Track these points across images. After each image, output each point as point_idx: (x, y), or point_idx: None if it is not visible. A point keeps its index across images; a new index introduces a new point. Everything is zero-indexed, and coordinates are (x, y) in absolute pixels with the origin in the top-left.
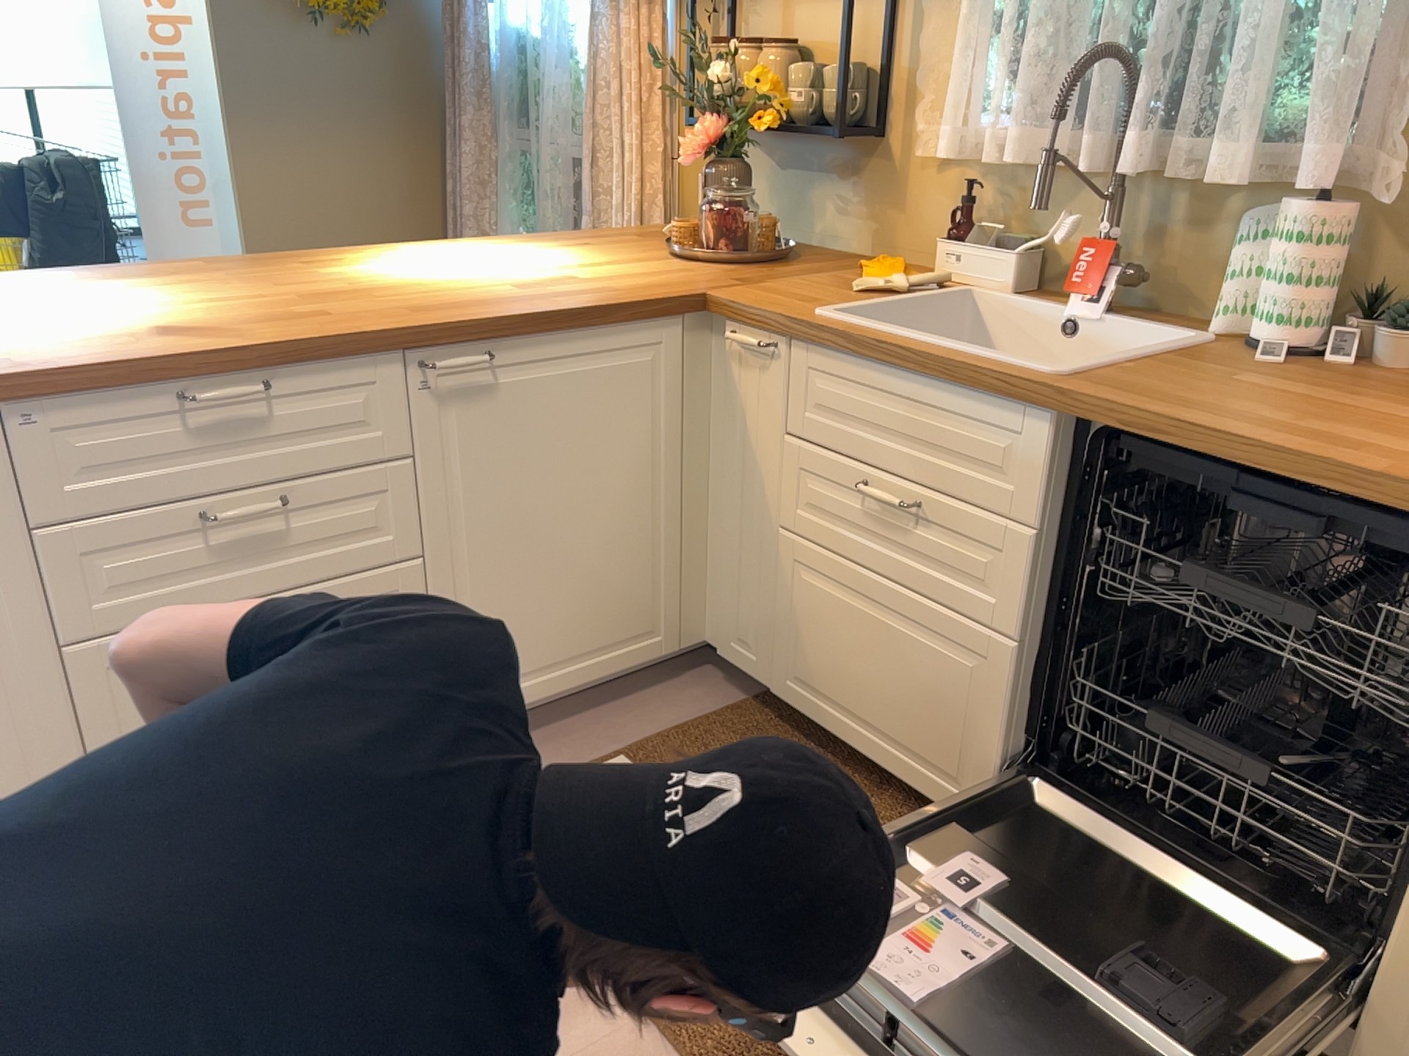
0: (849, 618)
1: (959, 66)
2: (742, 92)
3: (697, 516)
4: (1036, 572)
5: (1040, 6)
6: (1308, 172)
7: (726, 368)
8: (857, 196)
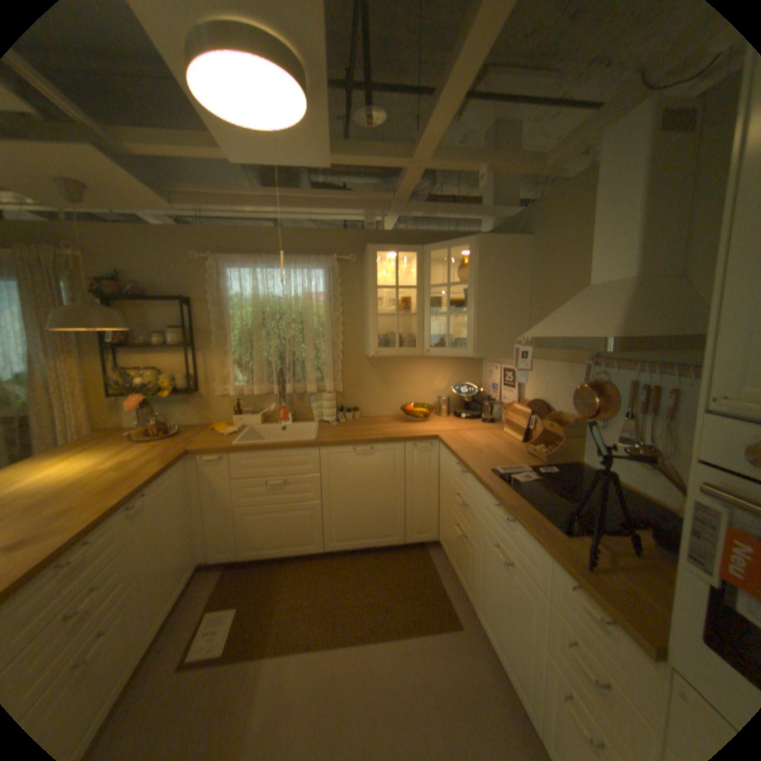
0: (266, 521)
1: (231, 371)
2: (147, 384)
3: (191, 521)
4: (321, 482)
5: (256, 358)
6: (329, 387)
7: (196, 469)
8: (191, 407)
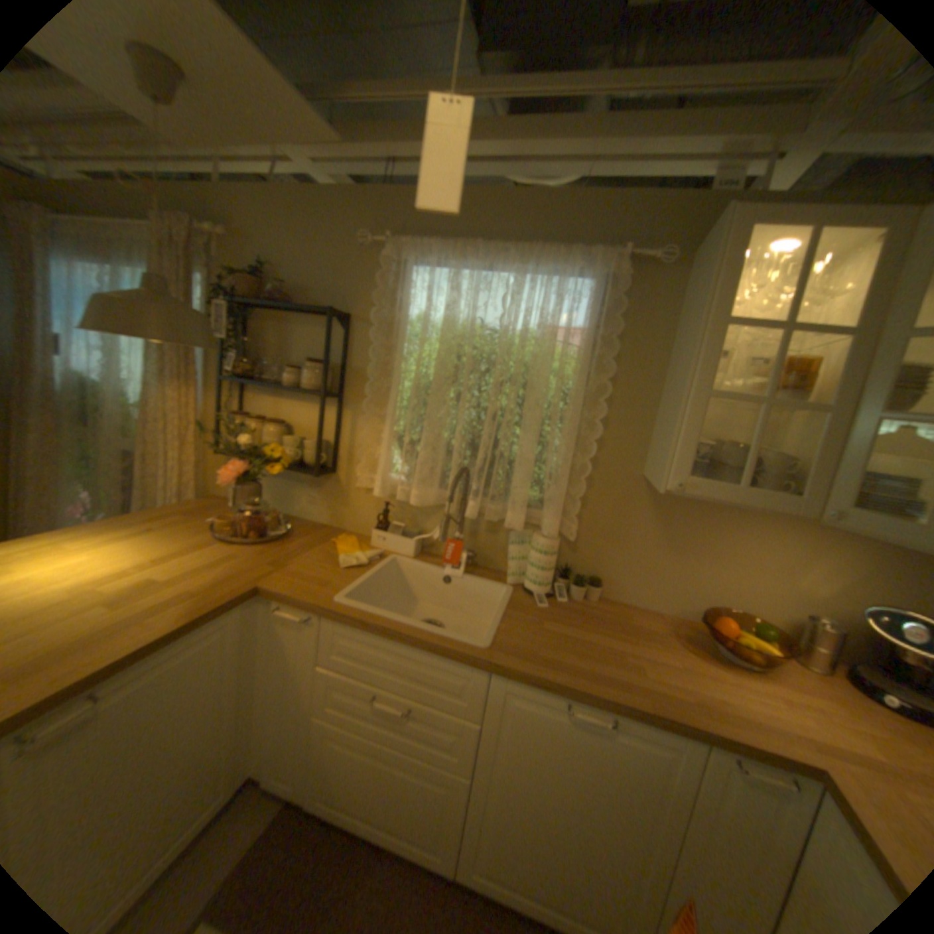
0: (360, 770)
1: (383, 454)
2: (257, 447)
3: (245, 710)
4: (479, 746)
5: (426, 439)
6: (550, 529)
7: (268, 625)
8: (320, 496)
